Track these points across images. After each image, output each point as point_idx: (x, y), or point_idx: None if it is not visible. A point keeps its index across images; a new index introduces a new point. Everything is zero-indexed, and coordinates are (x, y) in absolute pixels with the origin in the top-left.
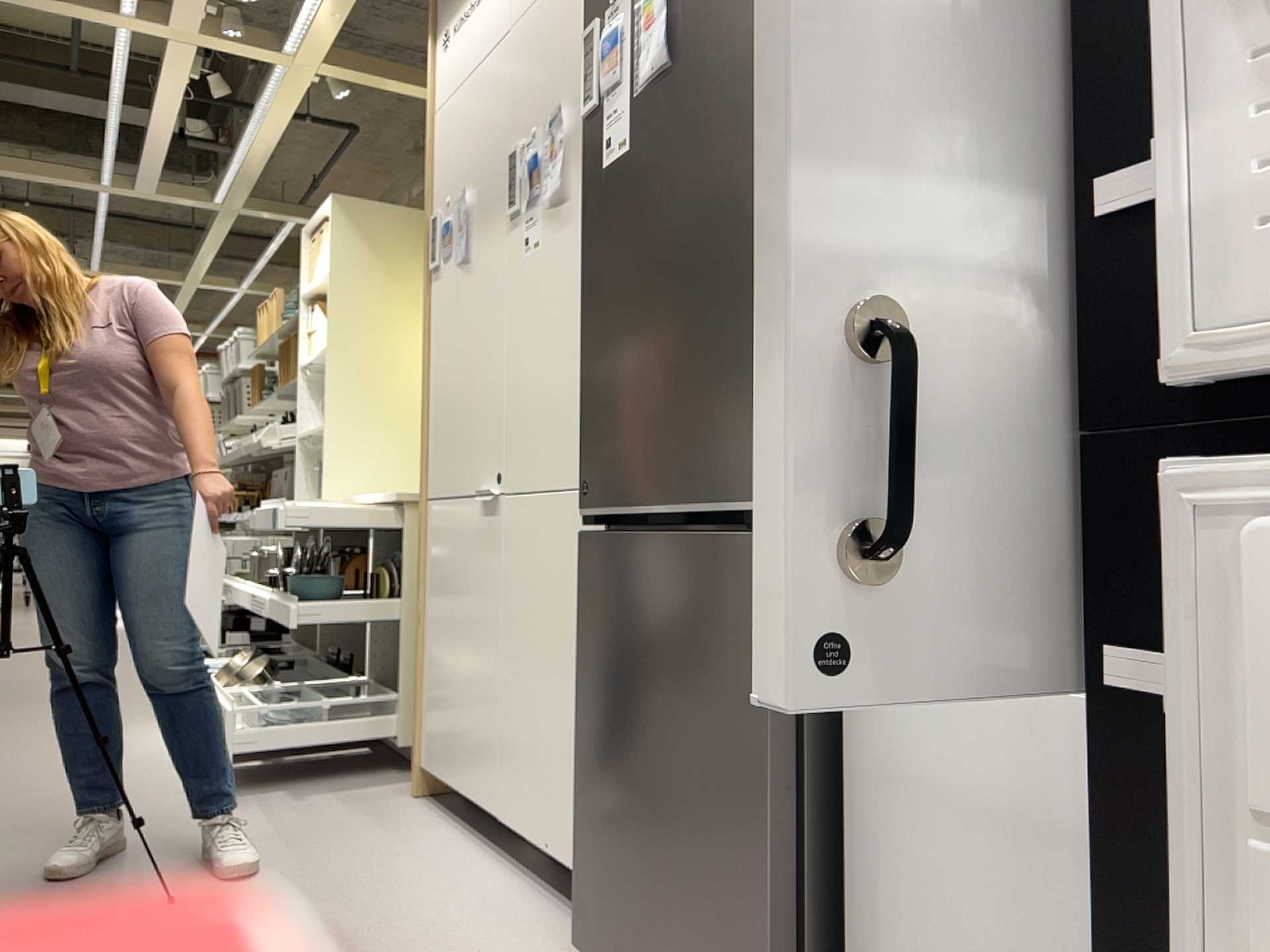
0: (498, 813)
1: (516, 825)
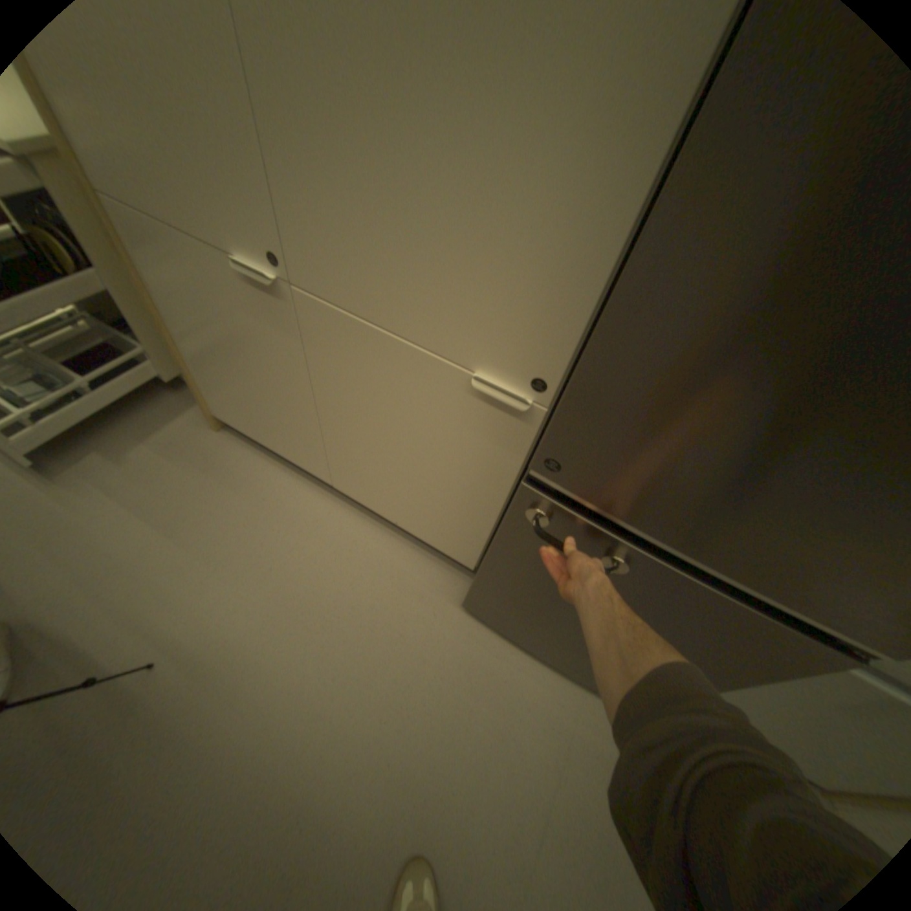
0: (331, 483)
1: (356, 497)
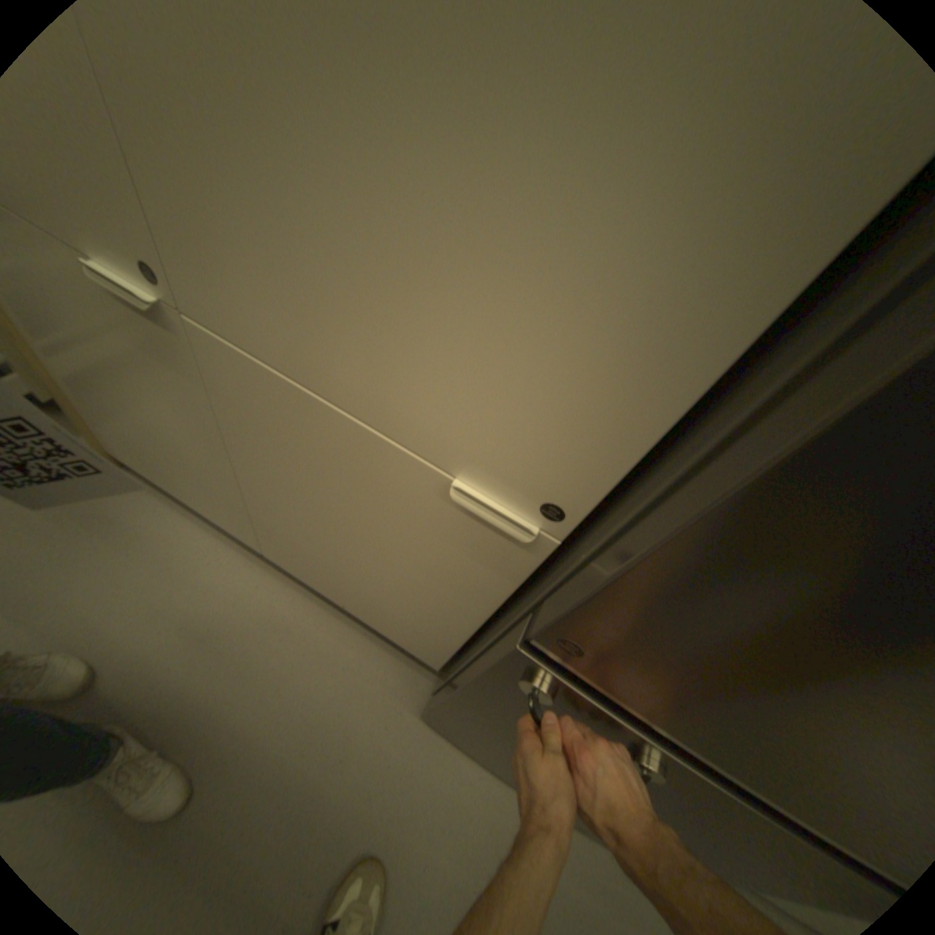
0: (262, 552)
1: (293, 572)
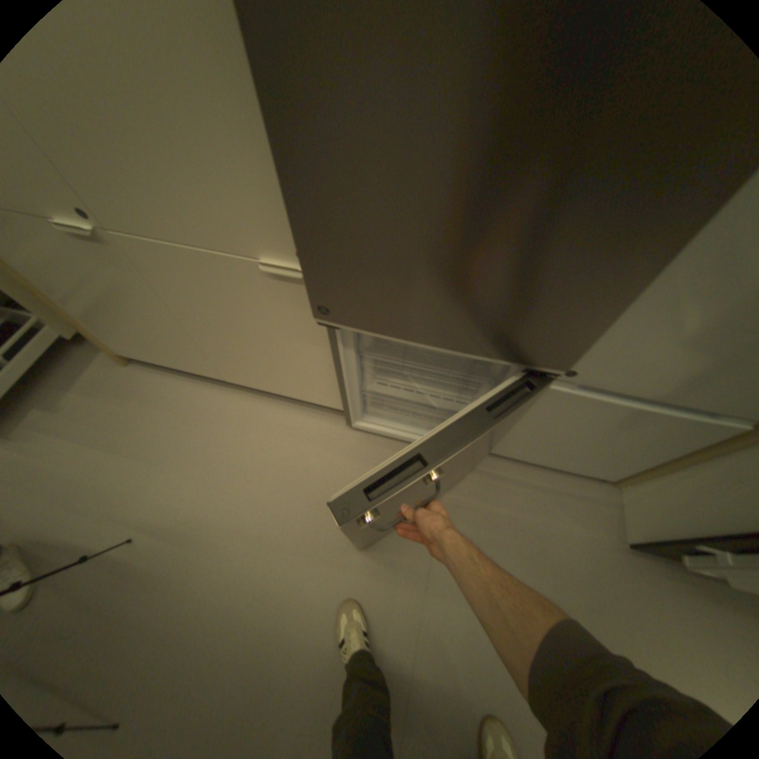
0: (222, 379)
1: (243, 384)
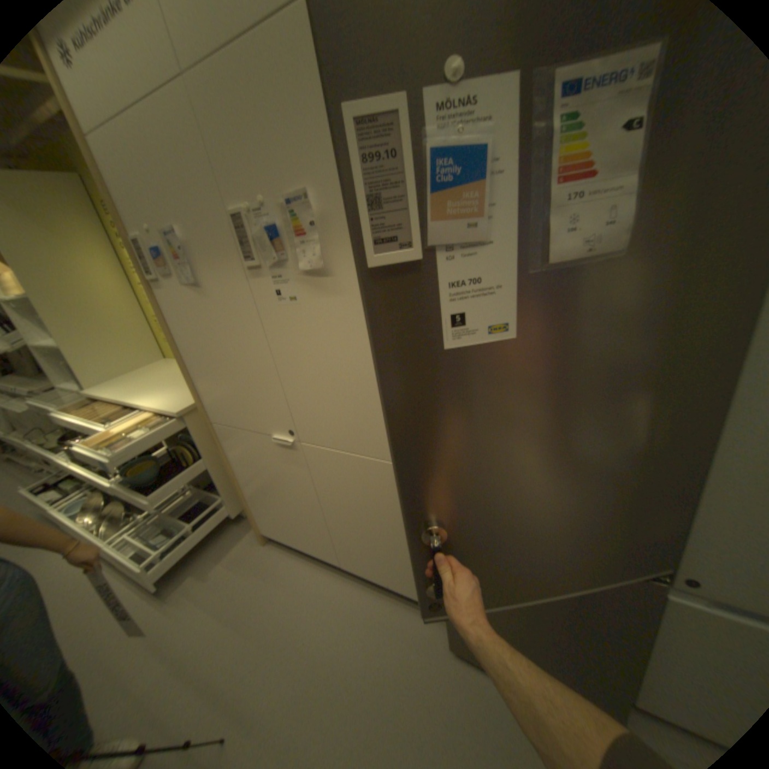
0: (339, 565)
1: (357, 572)
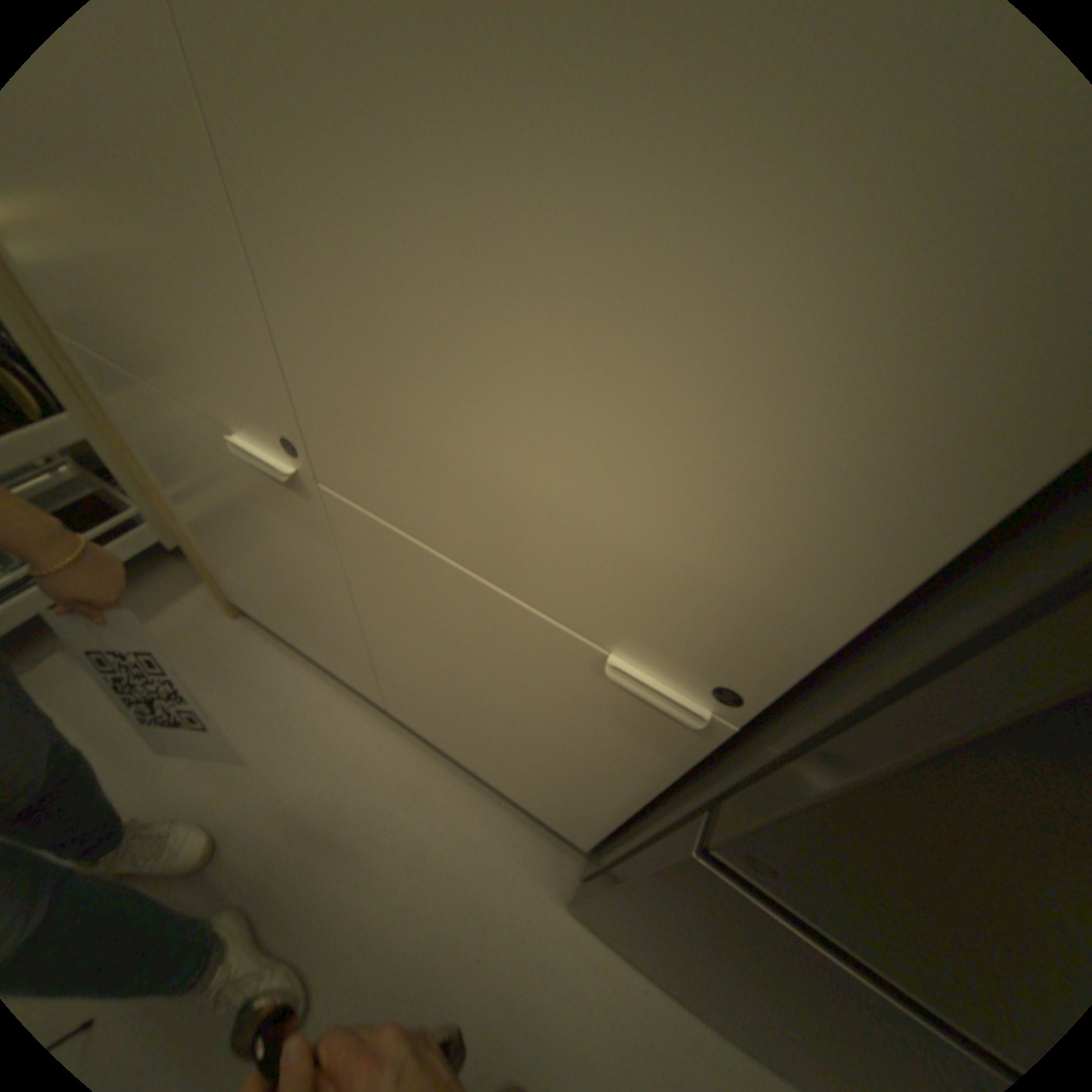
0: (386, 706)
1: (419, 730)
